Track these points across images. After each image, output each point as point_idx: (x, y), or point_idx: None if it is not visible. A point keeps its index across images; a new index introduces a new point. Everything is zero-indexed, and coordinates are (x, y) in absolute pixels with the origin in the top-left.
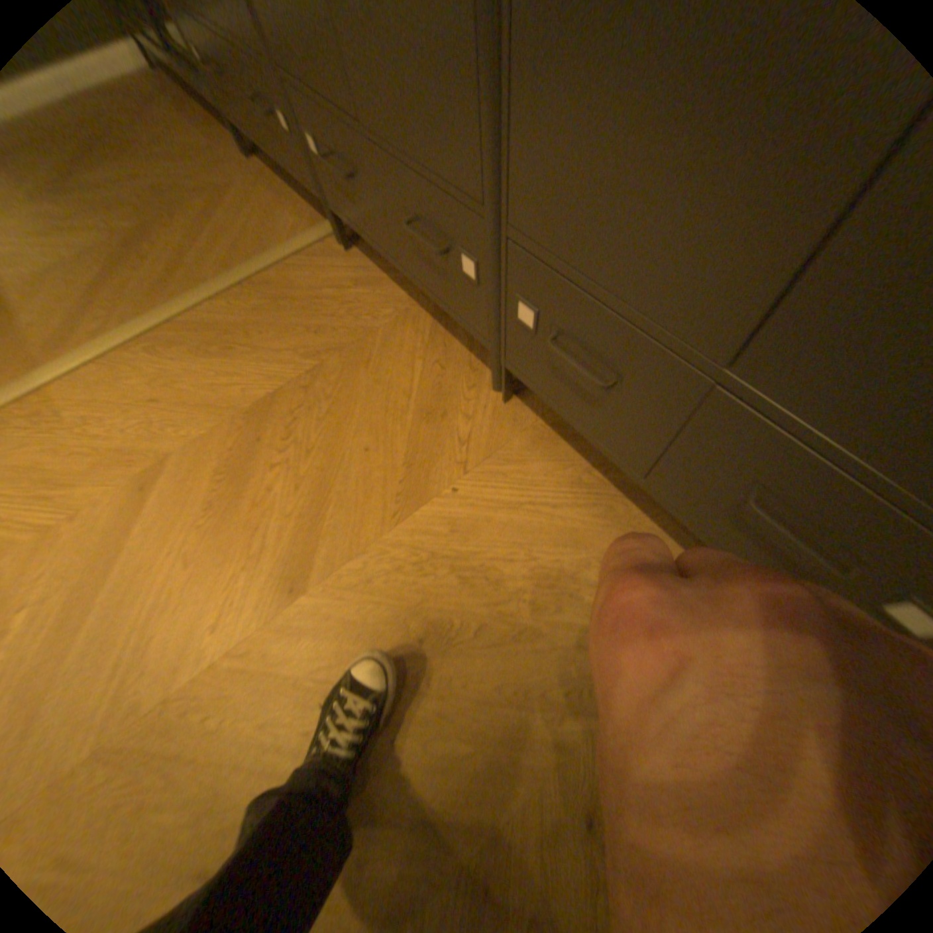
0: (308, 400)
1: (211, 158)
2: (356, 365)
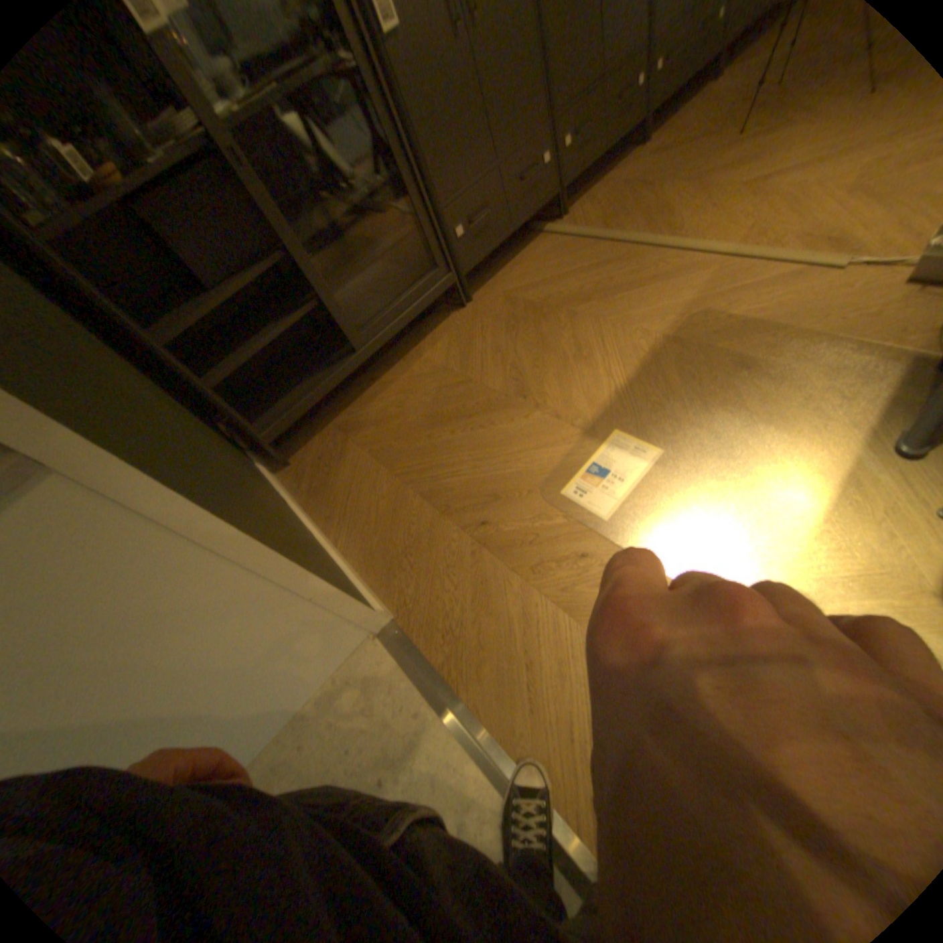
0: (679, 170)
1: (470, 319)
2: (650, 171)
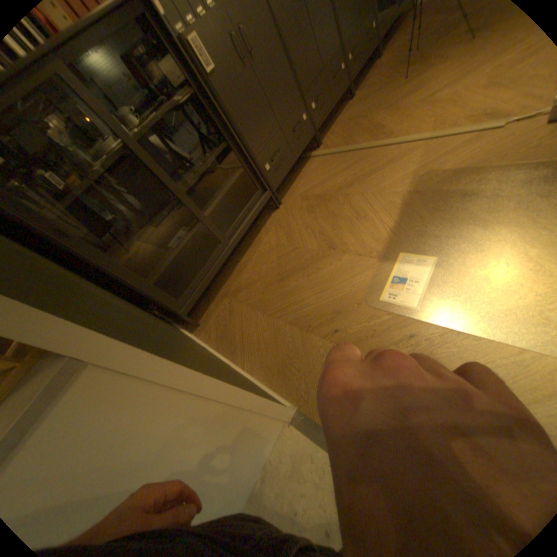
0: (378, 105)
1: (284, 214)
2: (362, 110)
